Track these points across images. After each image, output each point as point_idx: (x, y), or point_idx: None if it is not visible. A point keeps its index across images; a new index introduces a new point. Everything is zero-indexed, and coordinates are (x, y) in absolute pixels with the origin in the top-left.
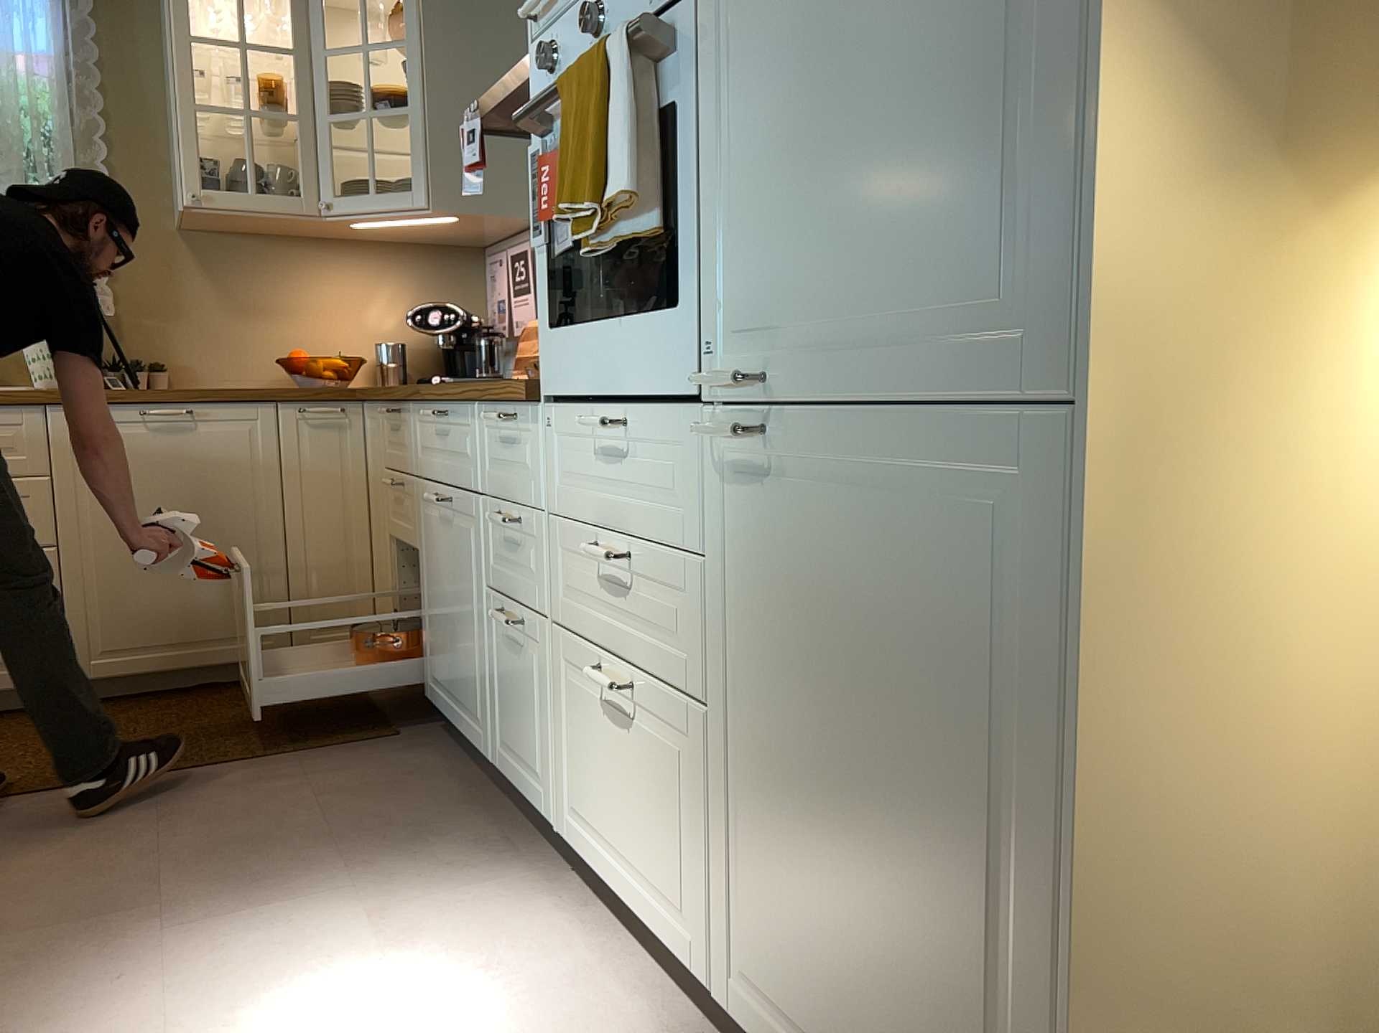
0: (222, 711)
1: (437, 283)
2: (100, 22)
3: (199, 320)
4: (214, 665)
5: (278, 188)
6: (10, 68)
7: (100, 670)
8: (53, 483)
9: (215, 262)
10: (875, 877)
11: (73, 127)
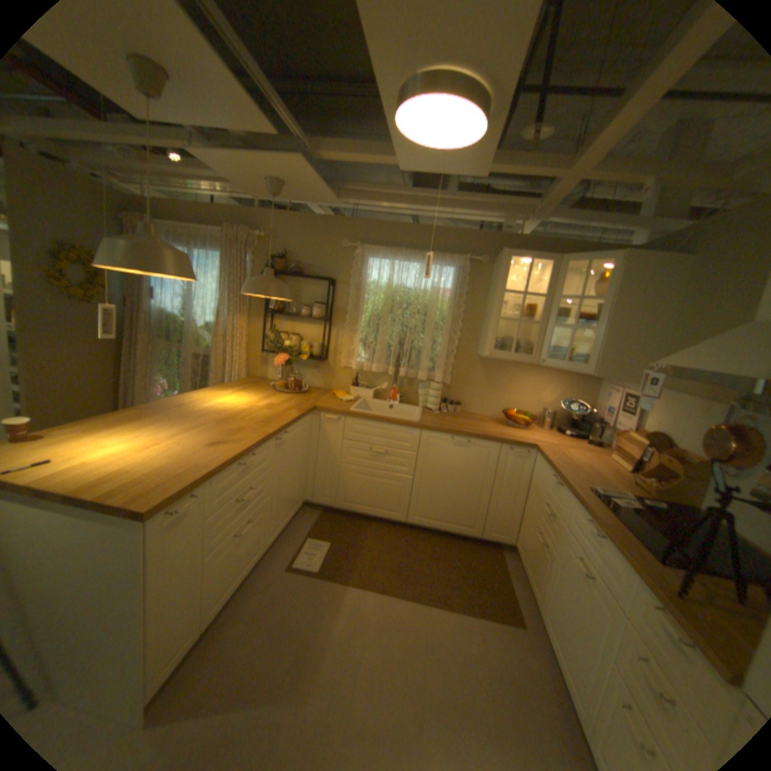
0: (453, 559)
1: (577, 386)
2: (470, 276)
3: (476, 388)
4: (453, 532)
5: (522, 349)
6: (436, 296)
7: (416, 521)
8: (417, 455)
9: (487, 367)
10: None
11: (451, 316)
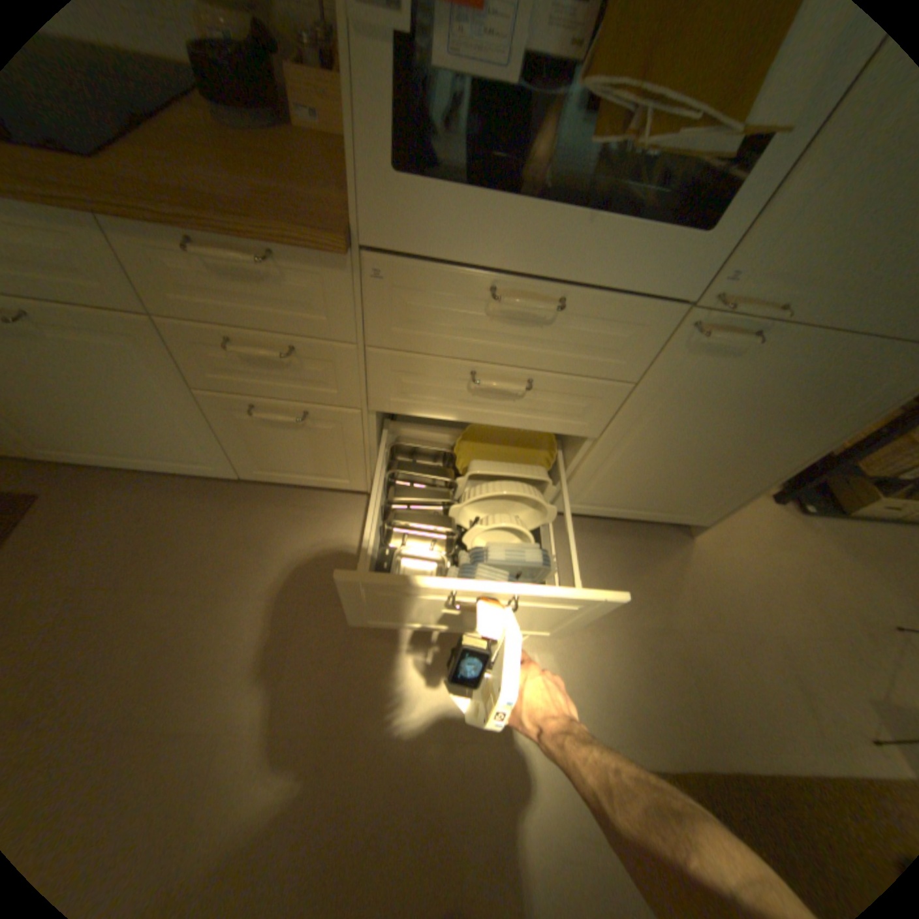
0: None
1: None
2: None
3: None
4: None
5: None
6: None
7: None
8: None
9: None
10: (698, 469)
11: None
